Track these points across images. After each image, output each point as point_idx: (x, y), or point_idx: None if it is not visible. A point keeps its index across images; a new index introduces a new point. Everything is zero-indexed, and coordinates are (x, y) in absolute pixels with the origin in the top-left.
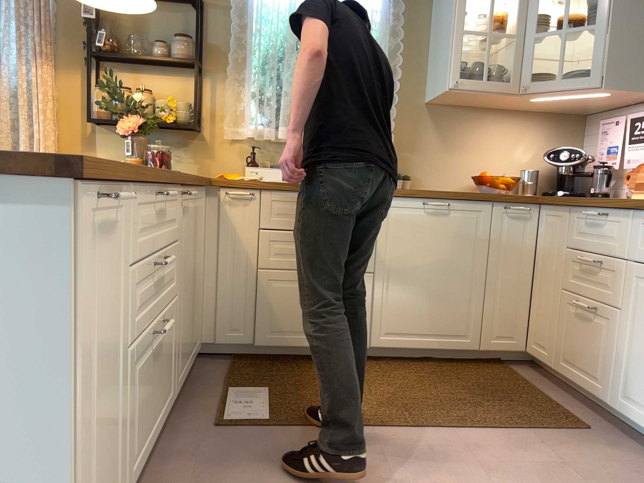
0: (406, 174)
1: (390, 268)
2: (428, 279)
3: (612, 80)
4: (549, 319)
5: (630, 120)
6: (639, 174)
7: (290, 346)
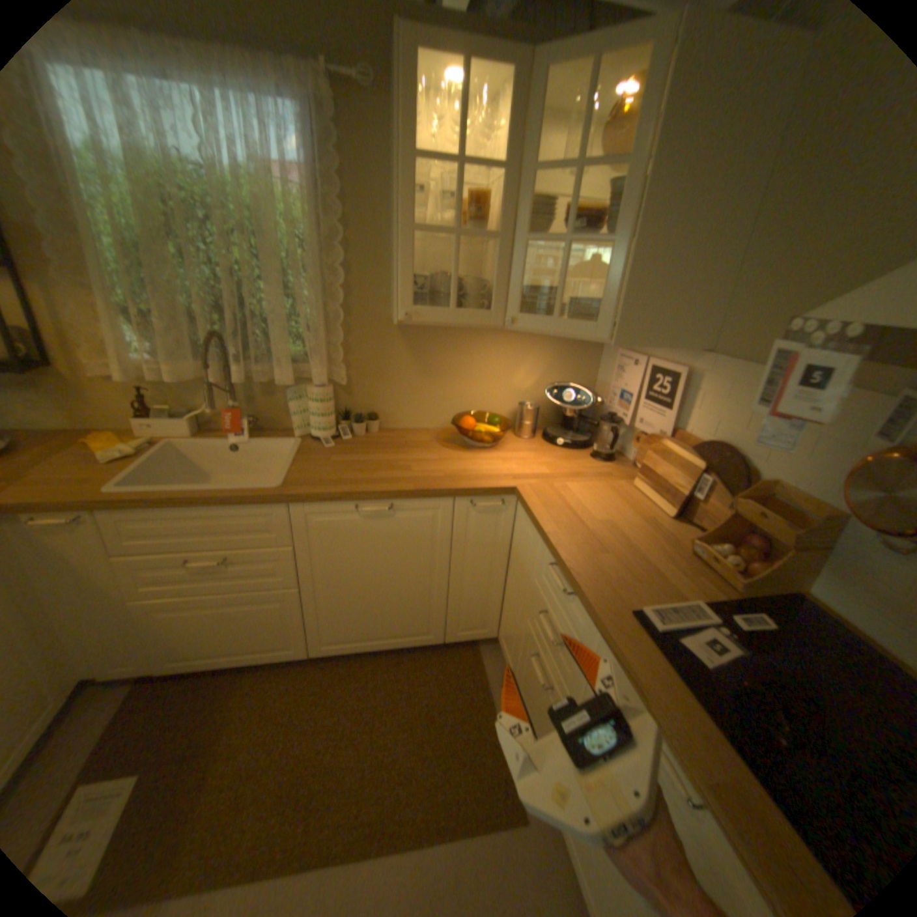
0: (372, 411)
1: (319, 581)
2: (373, 587)
3: (628, 333)
4: (515, 634)
5: (650, 367)
6: (648, 447)
7: (202, 670)
